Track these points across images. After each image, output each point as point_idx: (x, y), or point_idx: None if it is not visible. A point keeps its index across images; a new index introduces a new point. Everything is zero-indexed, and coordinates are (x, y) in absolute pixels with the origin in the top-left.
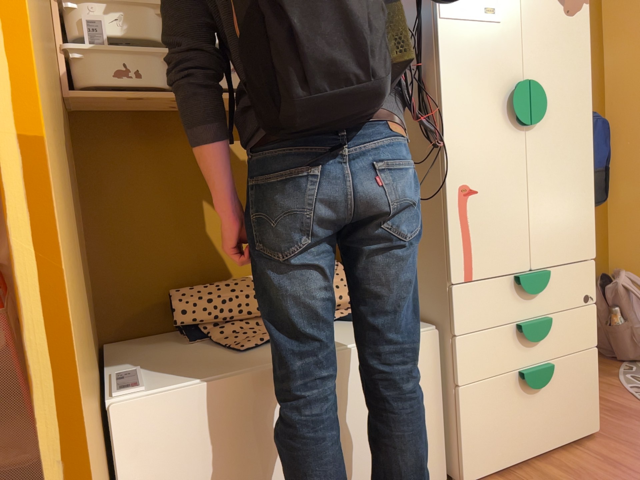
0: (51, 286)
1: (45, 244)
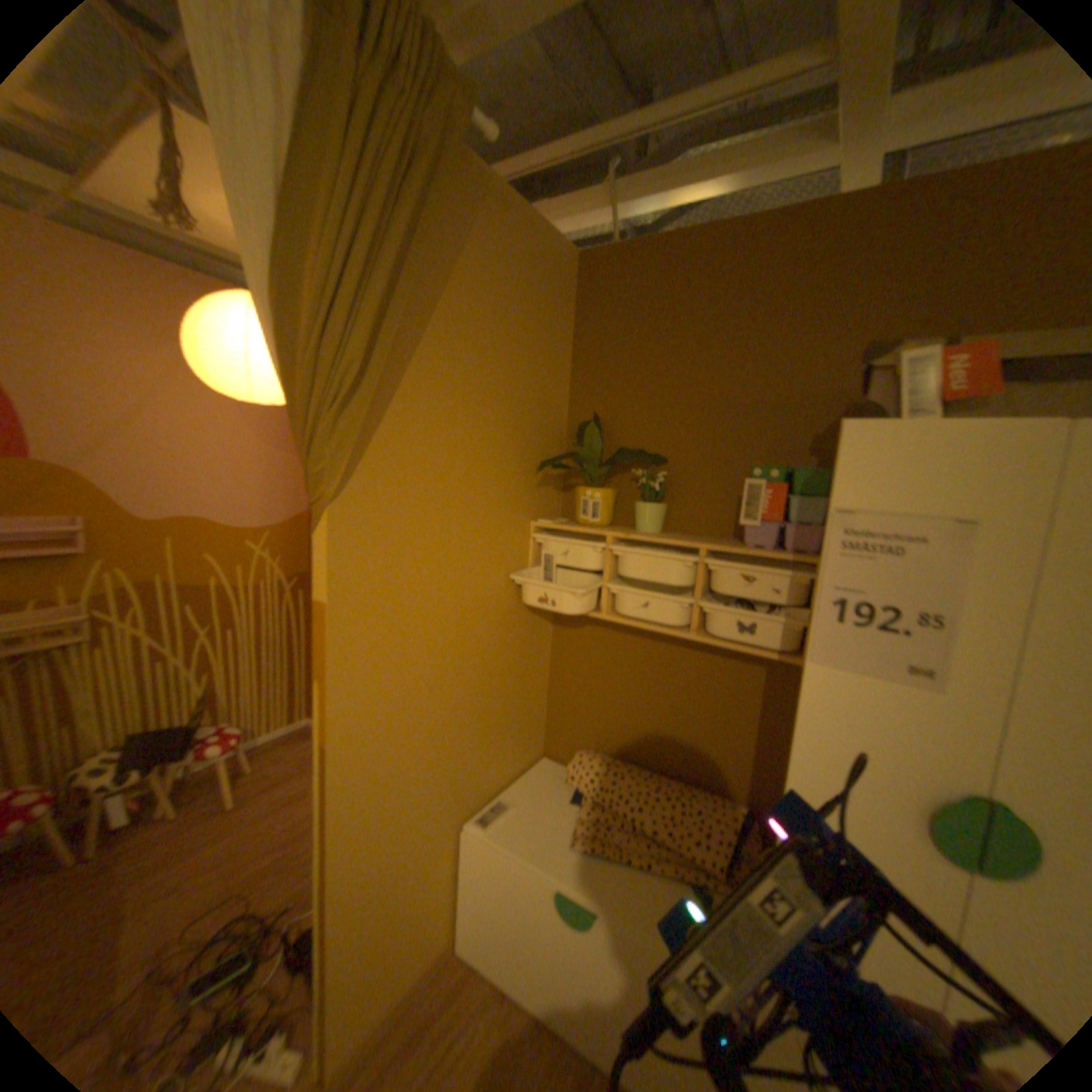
0: (332, 809)
1: (332, 790)
